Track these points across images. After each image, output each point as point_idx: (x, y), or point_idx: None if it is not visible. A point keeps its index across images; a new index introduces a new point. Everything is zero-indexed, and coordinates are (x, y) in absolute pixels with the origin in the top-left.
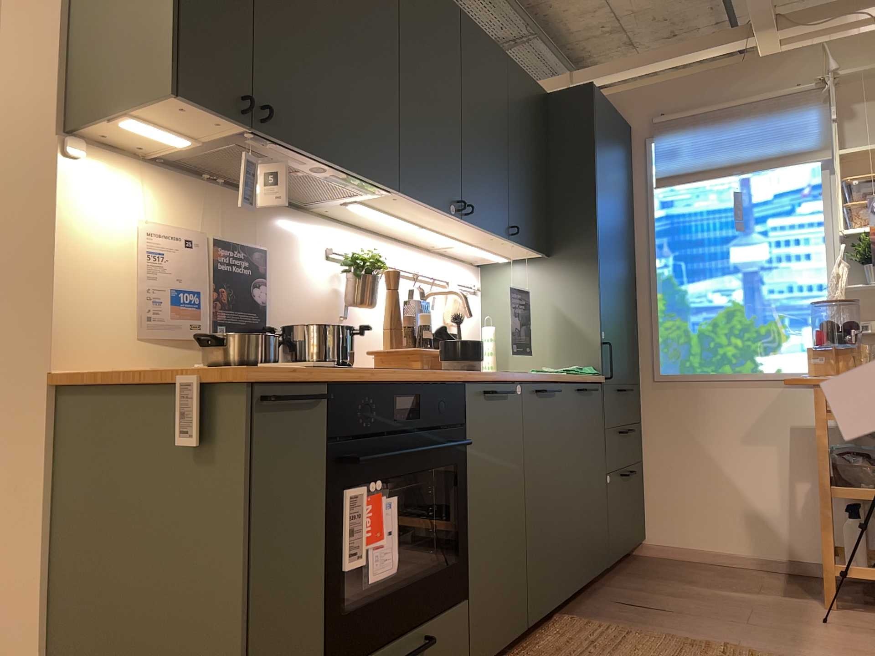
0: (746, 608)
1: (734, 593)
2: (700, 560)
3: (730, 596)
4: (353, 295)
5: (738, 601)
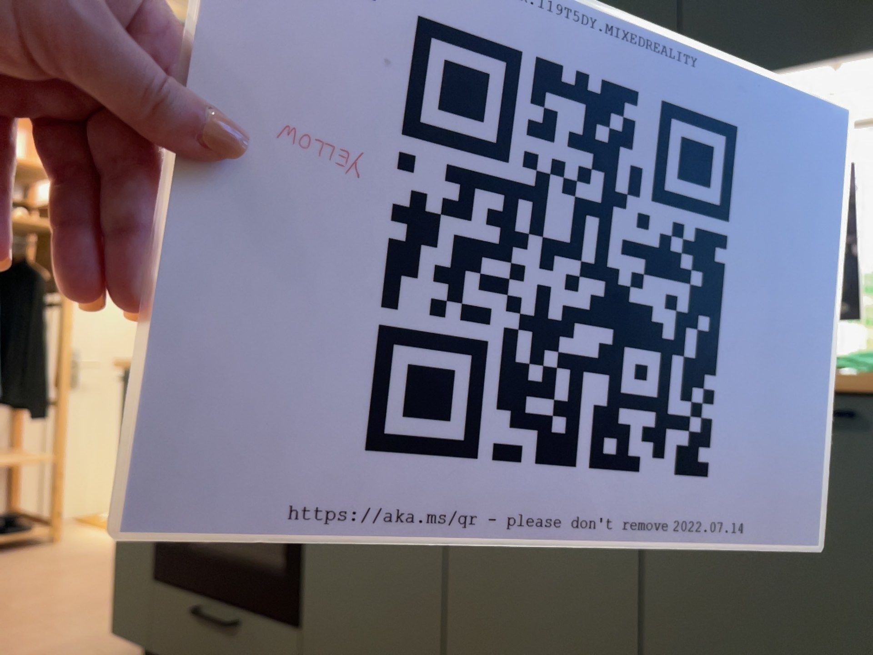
0: None
1: None
2: None
3: None
4: None
5: None
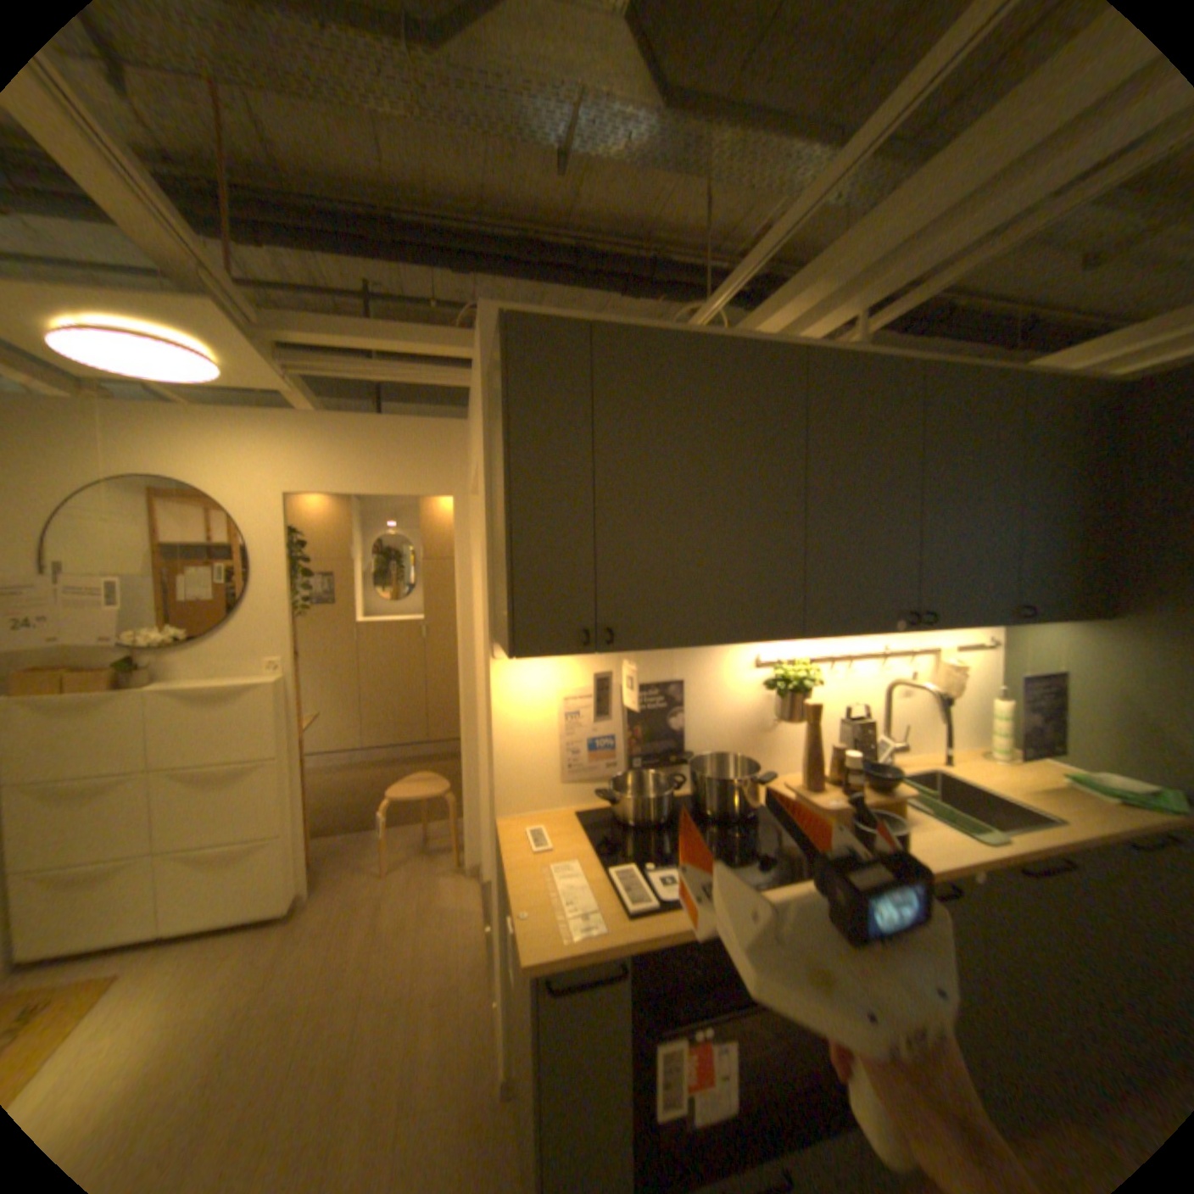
0: None
1: None
2: None
3: None
4: (782, 710)
5: None
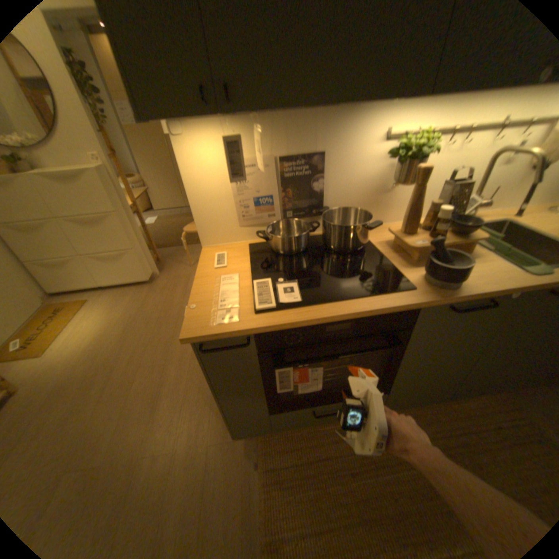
0: None
1: None
2: None
3: None
4: (399, 174)
5: None
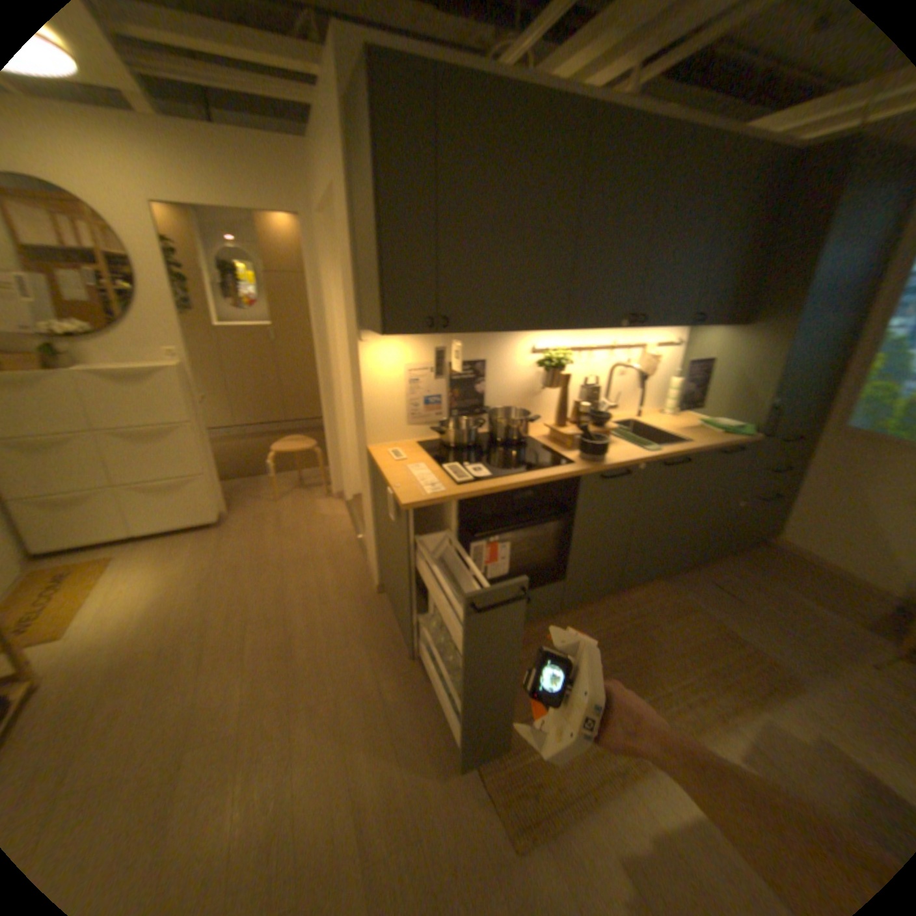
0: (815, 626)
1: (819, 609)
2: (821, 566)
3: (812, 610)
4: (546, 381)
5: (813, 618)
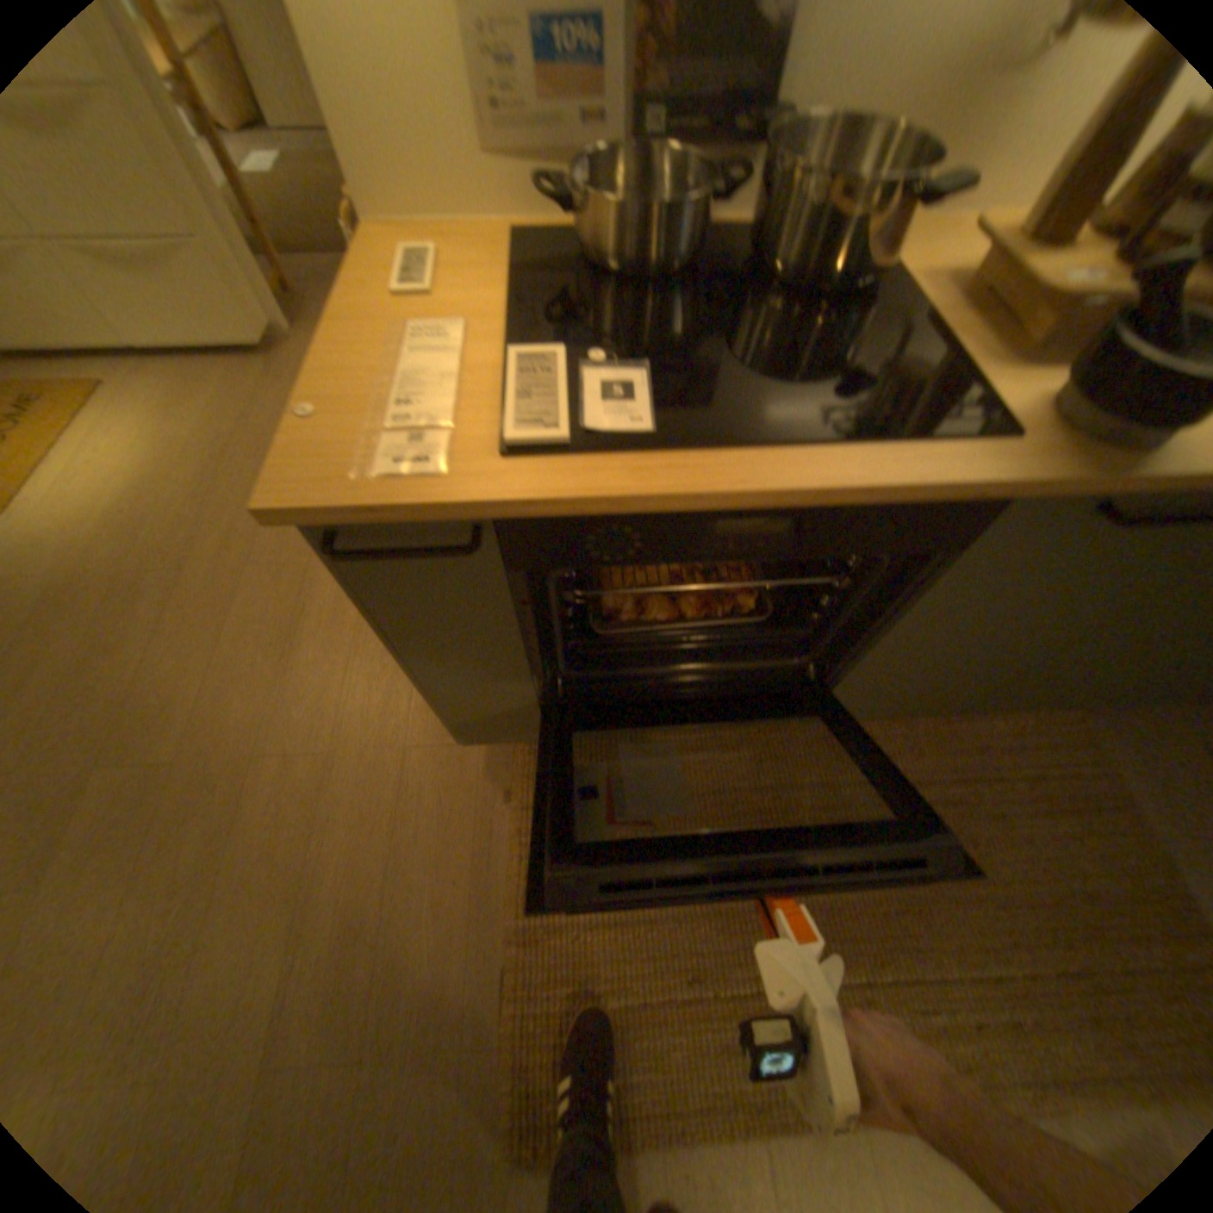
0: None
1: None
2: None
3: None
4: None
5: None
